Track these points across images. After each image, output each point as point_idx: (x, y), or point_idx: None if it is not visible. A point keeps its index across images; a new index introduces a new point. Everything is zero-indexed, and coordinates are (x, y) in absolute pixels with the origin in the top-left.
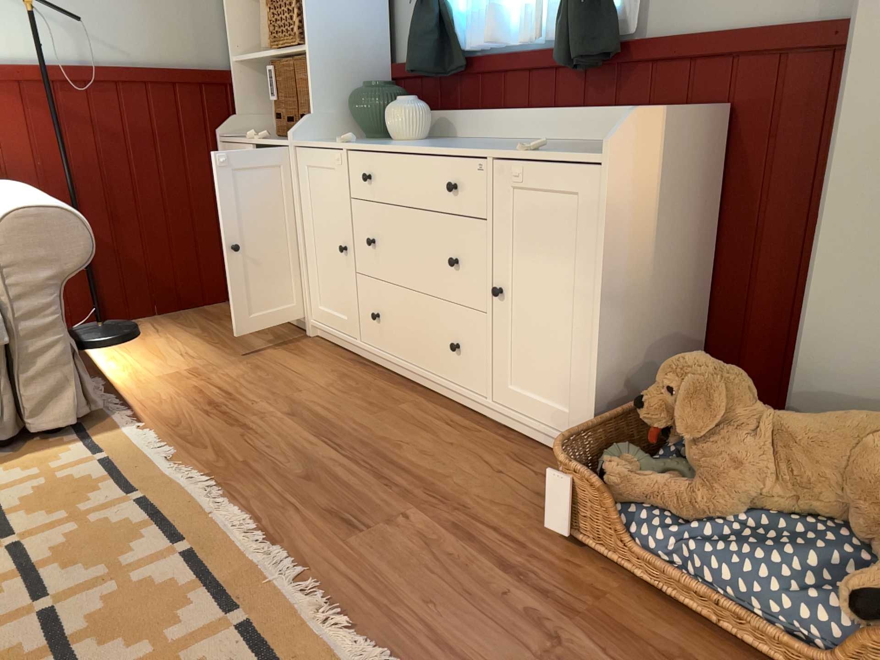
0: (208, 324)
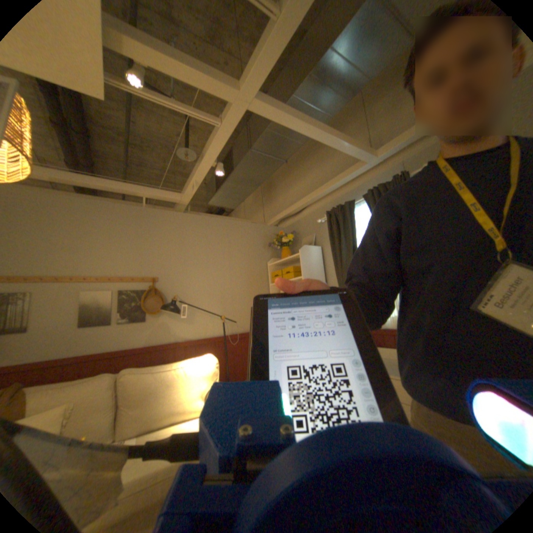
0: None
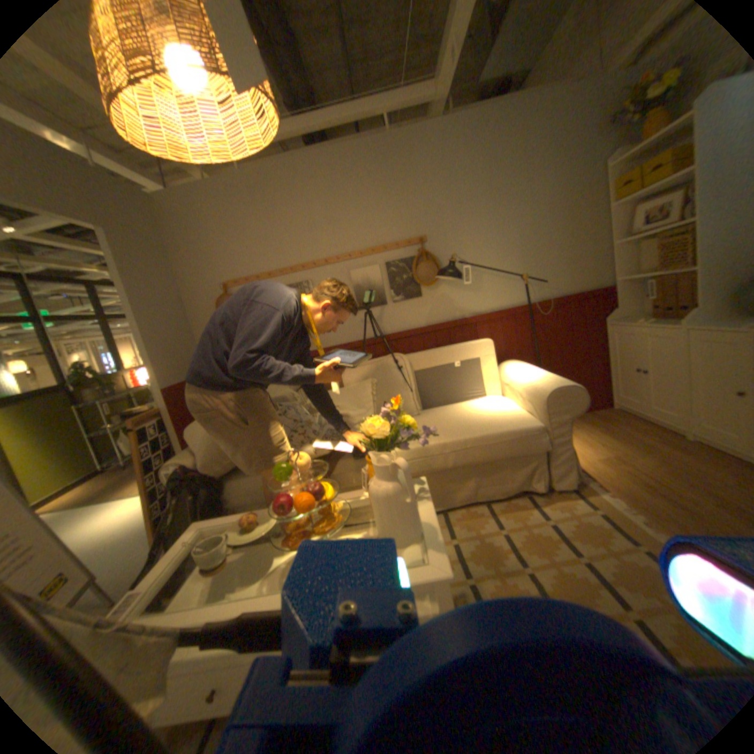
0: (605, 424)
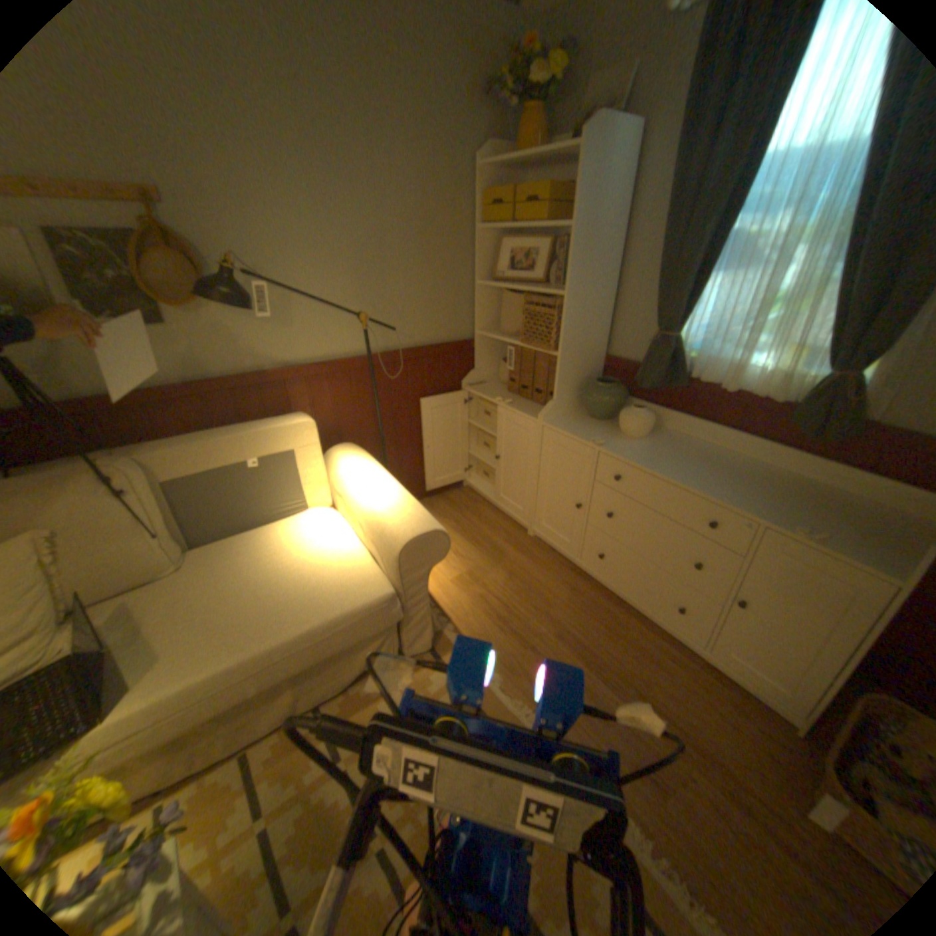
0: (455, 514)
